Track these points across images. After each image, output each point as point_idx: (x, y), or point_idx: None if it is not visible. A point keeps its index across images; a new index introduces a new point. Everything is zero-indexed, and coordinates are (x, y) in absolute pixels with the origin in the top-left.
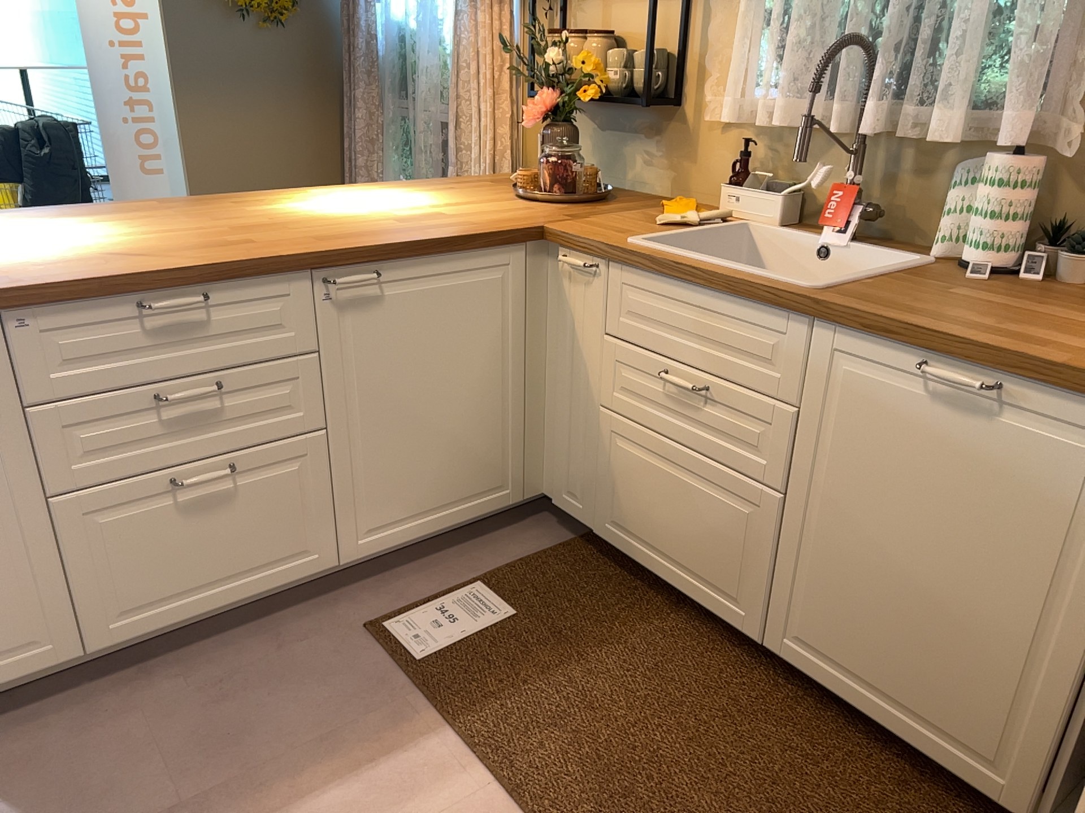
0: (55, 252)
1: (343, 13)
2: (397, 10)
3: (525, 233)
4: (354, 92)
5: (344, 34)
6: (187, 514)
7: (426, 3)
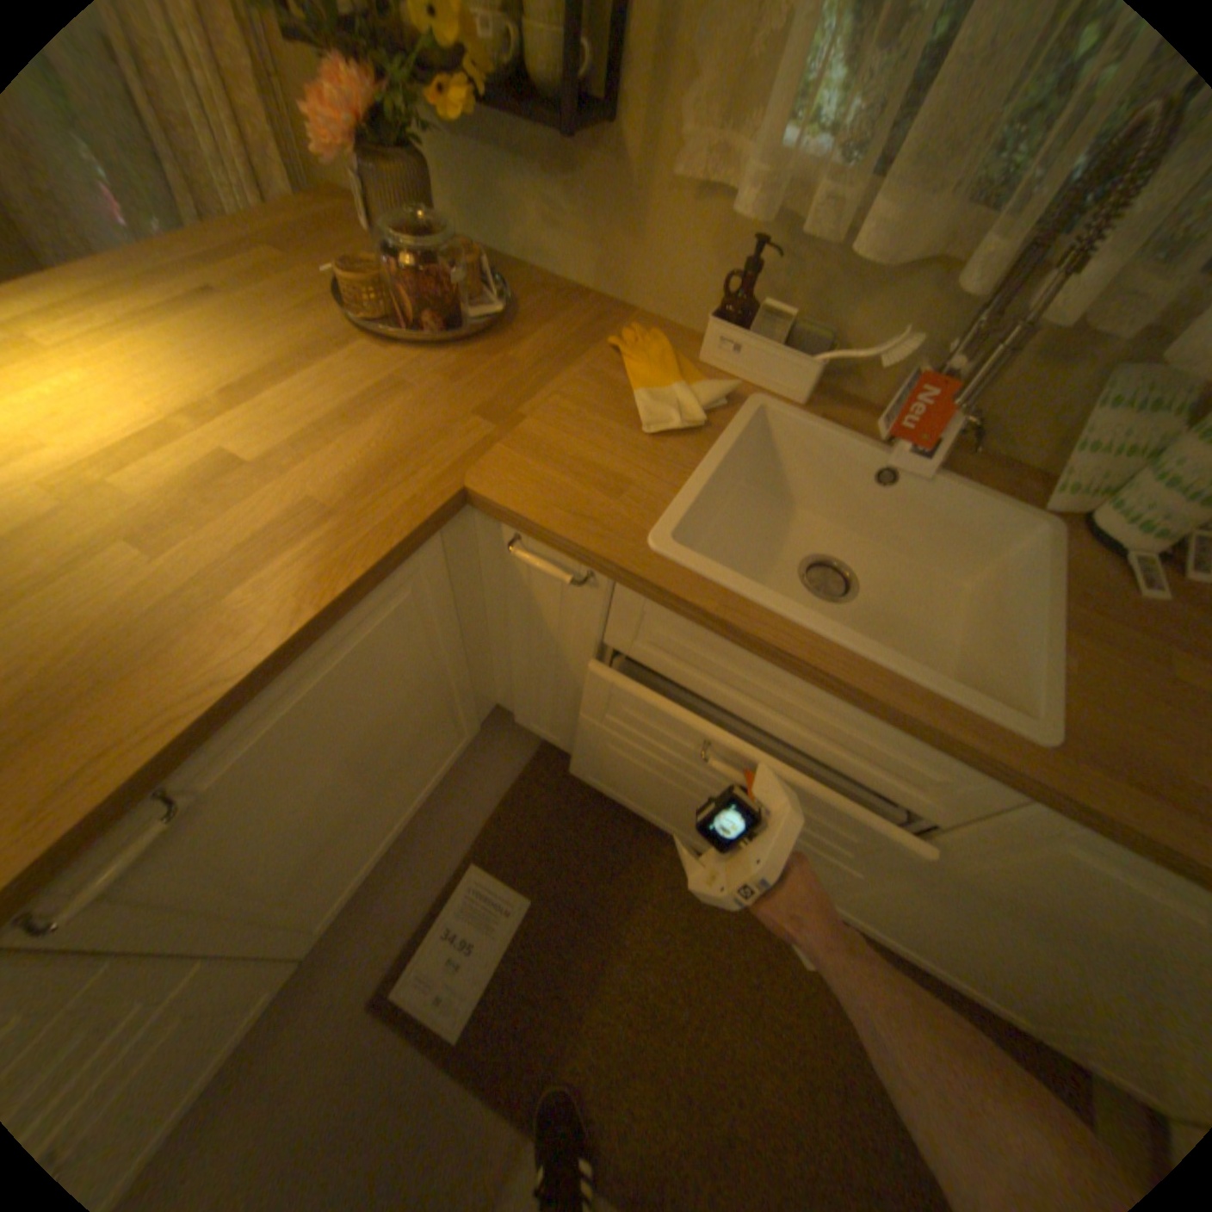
0: None
1: None
2: None
3: (439, 517)
4: None
5: None
6: None
7: None
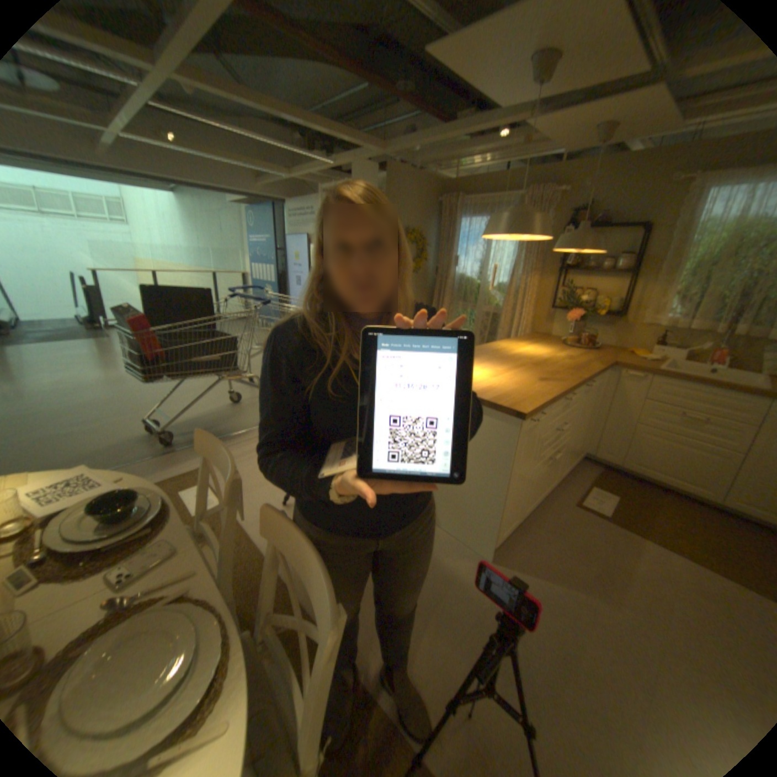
0: (512, 378)
1: (431, 267)
2: (465, 269)
3: (614, 364)
4: (441, 298)
5: (436, 276)
6: (547, 470)
7: (486, 268)
